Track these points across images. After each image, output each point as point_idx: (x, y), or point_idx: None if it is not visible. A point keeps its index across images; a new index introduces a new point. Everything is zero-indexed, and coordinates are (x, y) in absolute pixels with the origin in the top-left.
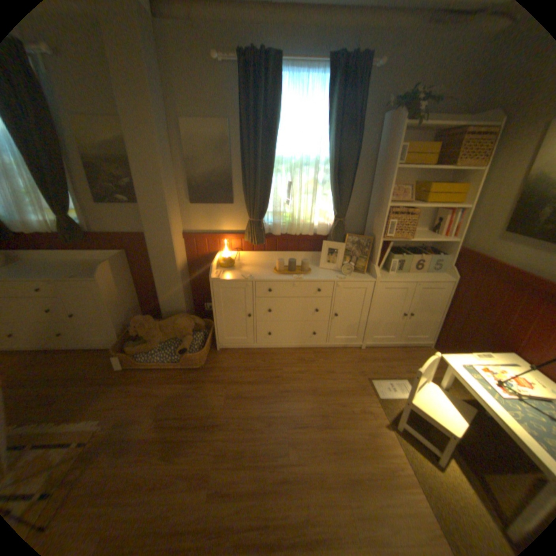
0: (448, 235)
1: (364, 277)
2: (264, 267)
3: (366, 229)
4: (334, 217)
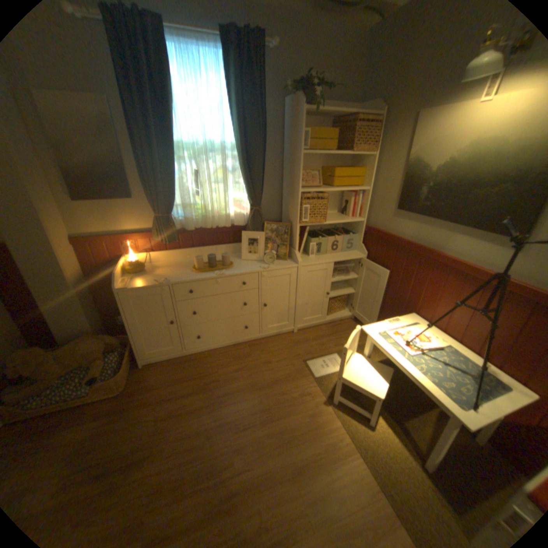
0: (354, 216)
1: (287, 264)
2: (182, 267)
3: (283, 216)
4: (250, 206)
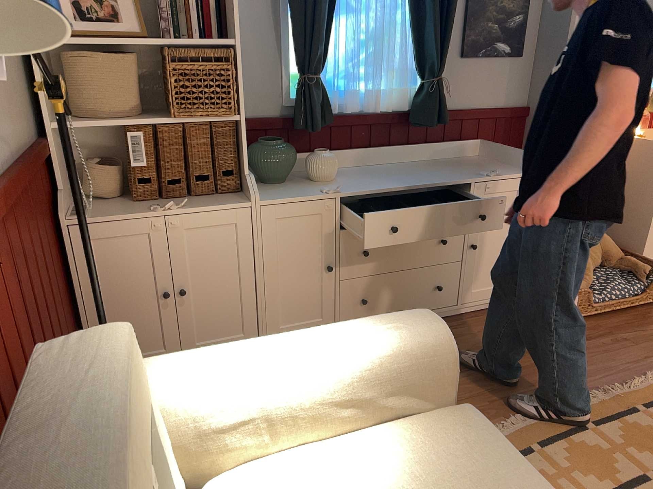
0: None
1: None
2: None
3: None
4: None
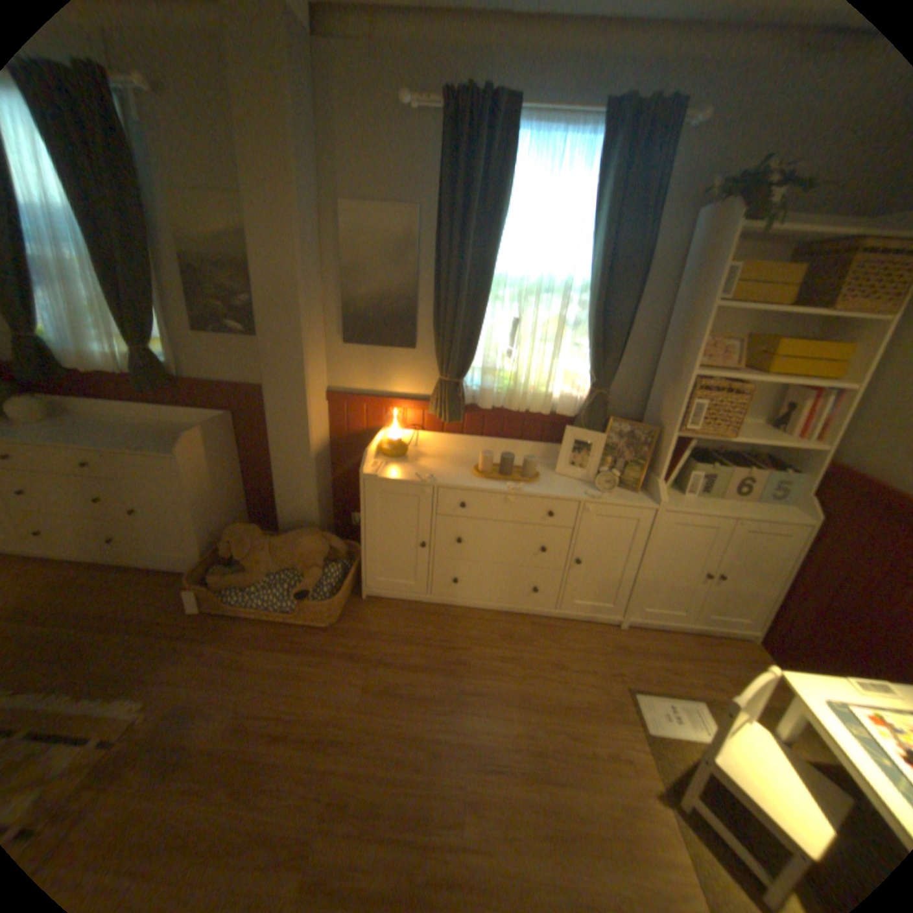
0: (807, 437)
1: (637, 500)
2: (458, 463)
3: (648, 412)
4: (591, 386)
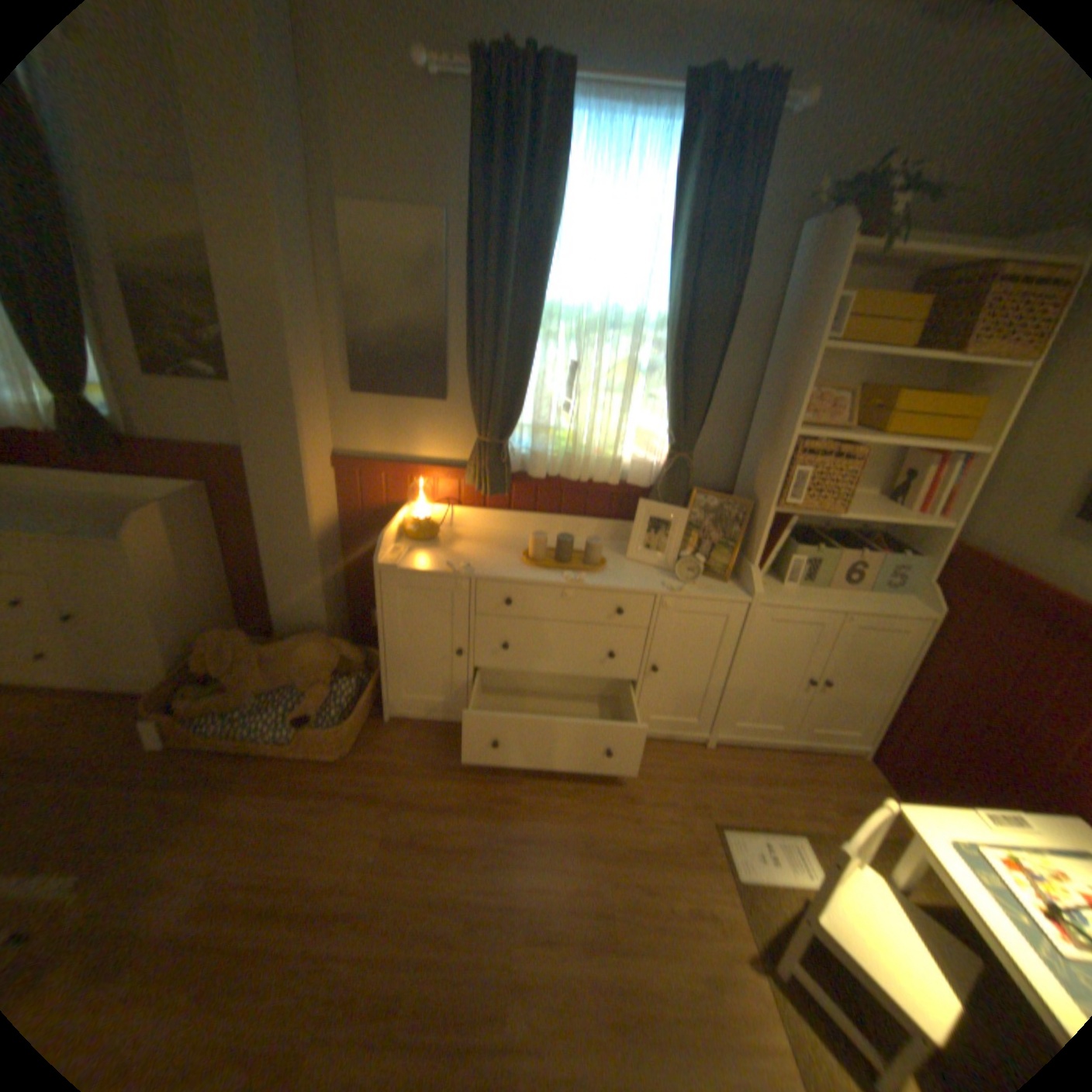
0: (928, 512)
1: (726, 592)
2: (504, 549)
3: (740, 481)
4: (670, 449)
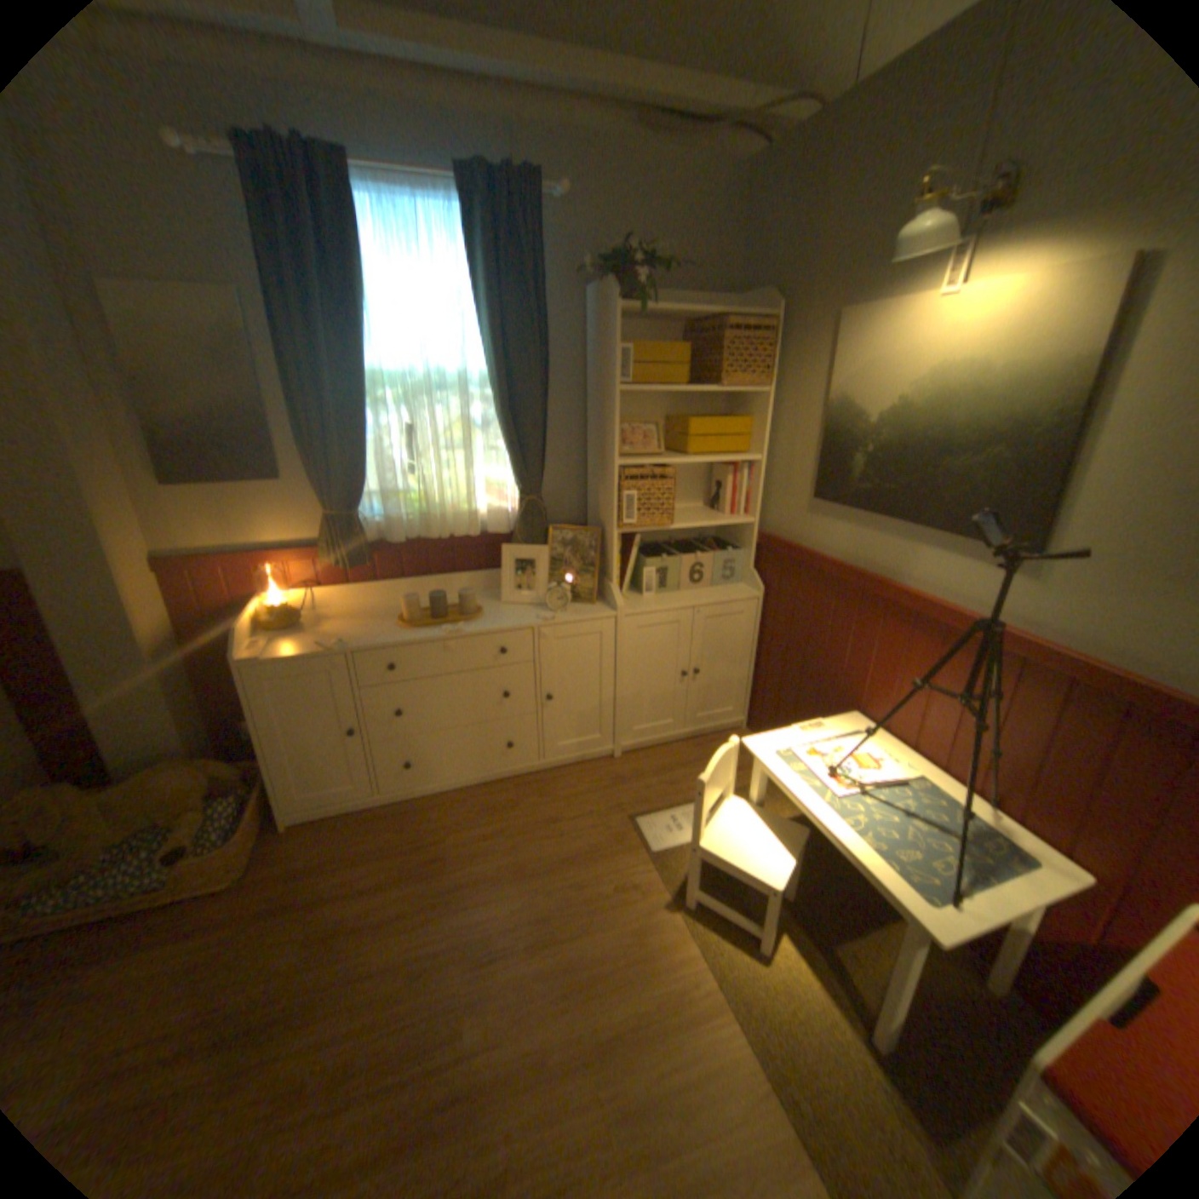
0: (735, 513)
1: (594, 611)
2: (377, 618)
3: (589, 513)
4: (521, 494)
